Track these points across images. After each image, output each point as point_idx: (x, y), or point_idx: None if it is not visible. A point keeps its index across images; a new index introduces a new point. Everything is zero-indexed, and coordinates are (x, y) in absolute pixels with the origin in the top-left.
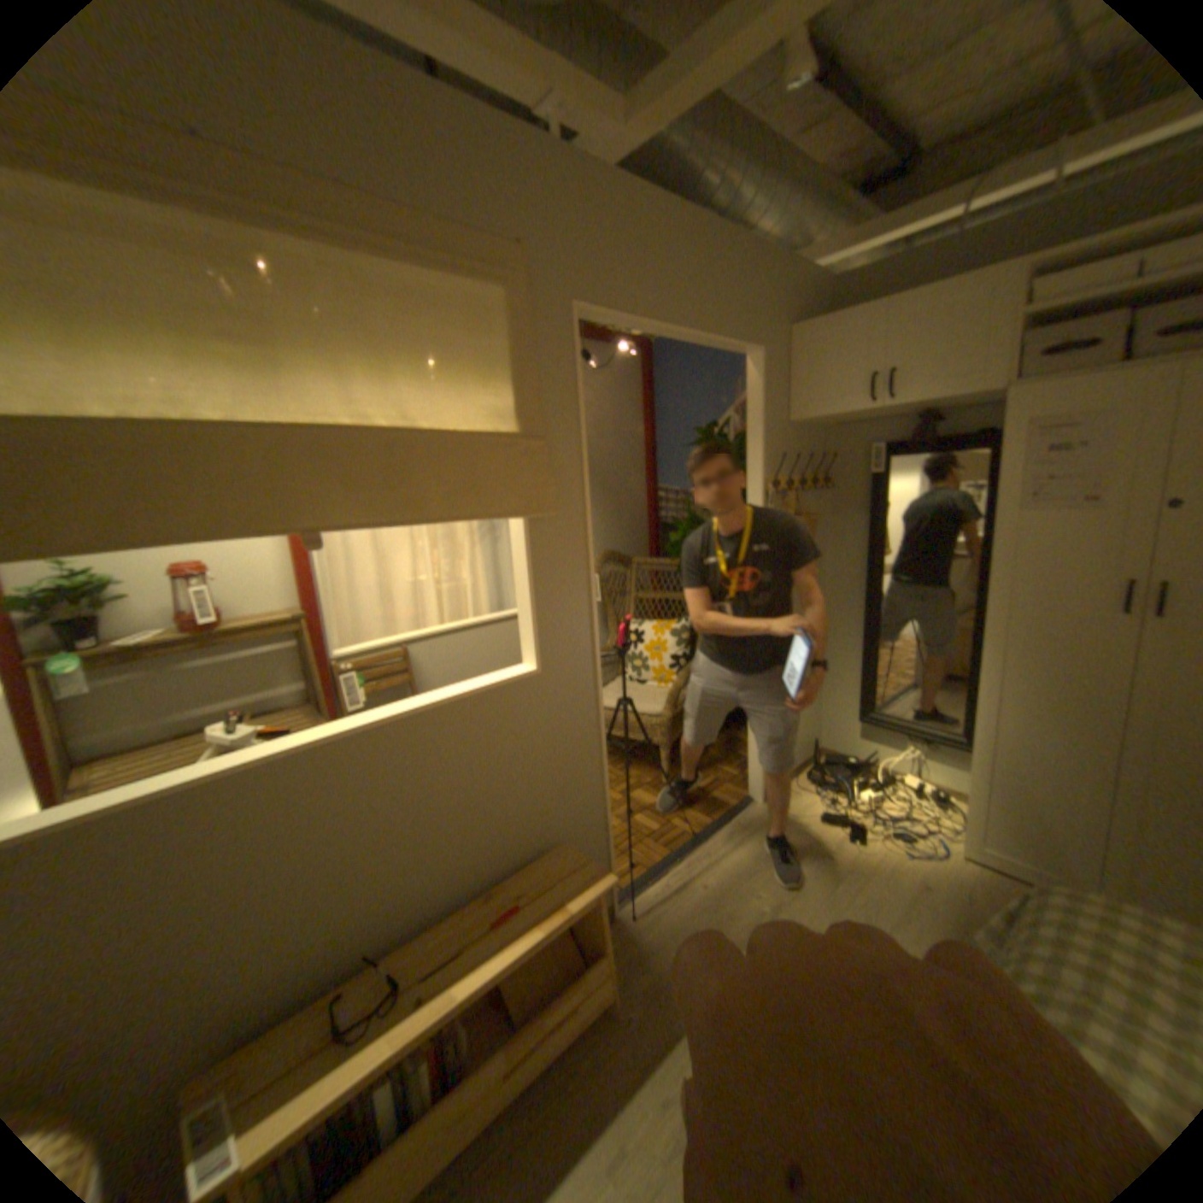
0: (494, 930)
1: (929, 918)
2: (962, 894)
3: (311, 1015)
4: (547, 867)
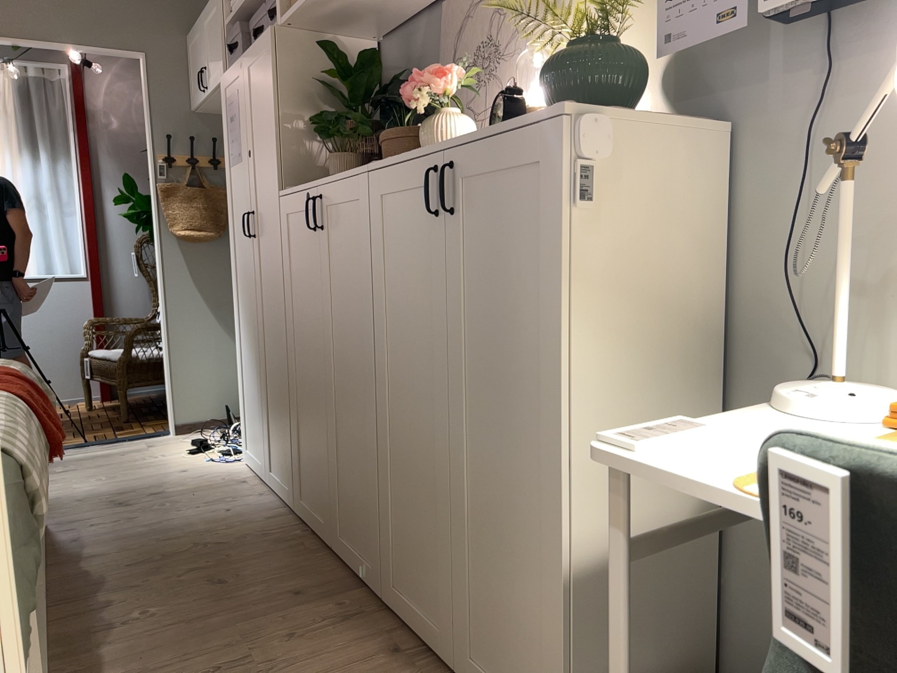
0: None
1: (151, 480)
2: (201, 474)
3: None
4: None
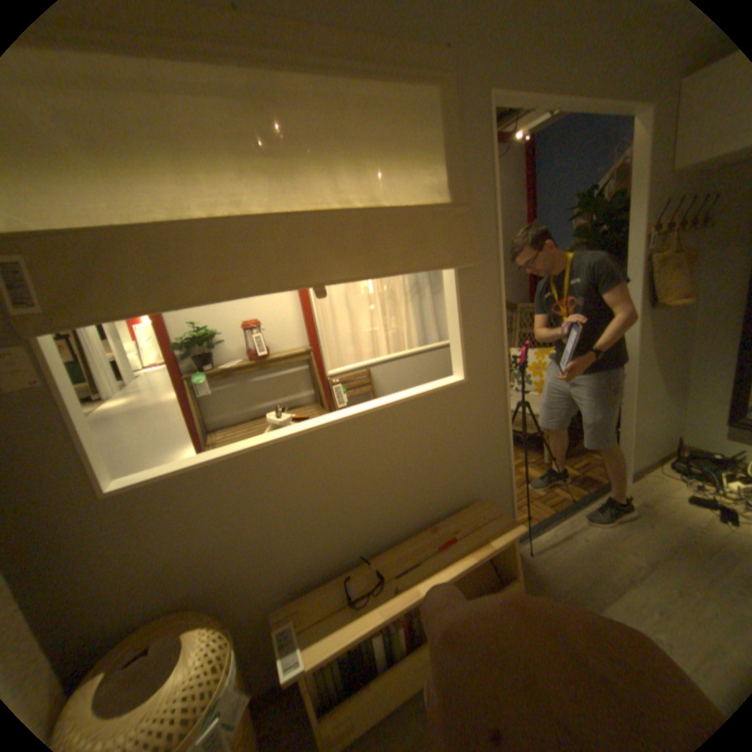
0: (441, 553)
1: None
2: None
3: (333, 586)
4: (473, 515)
